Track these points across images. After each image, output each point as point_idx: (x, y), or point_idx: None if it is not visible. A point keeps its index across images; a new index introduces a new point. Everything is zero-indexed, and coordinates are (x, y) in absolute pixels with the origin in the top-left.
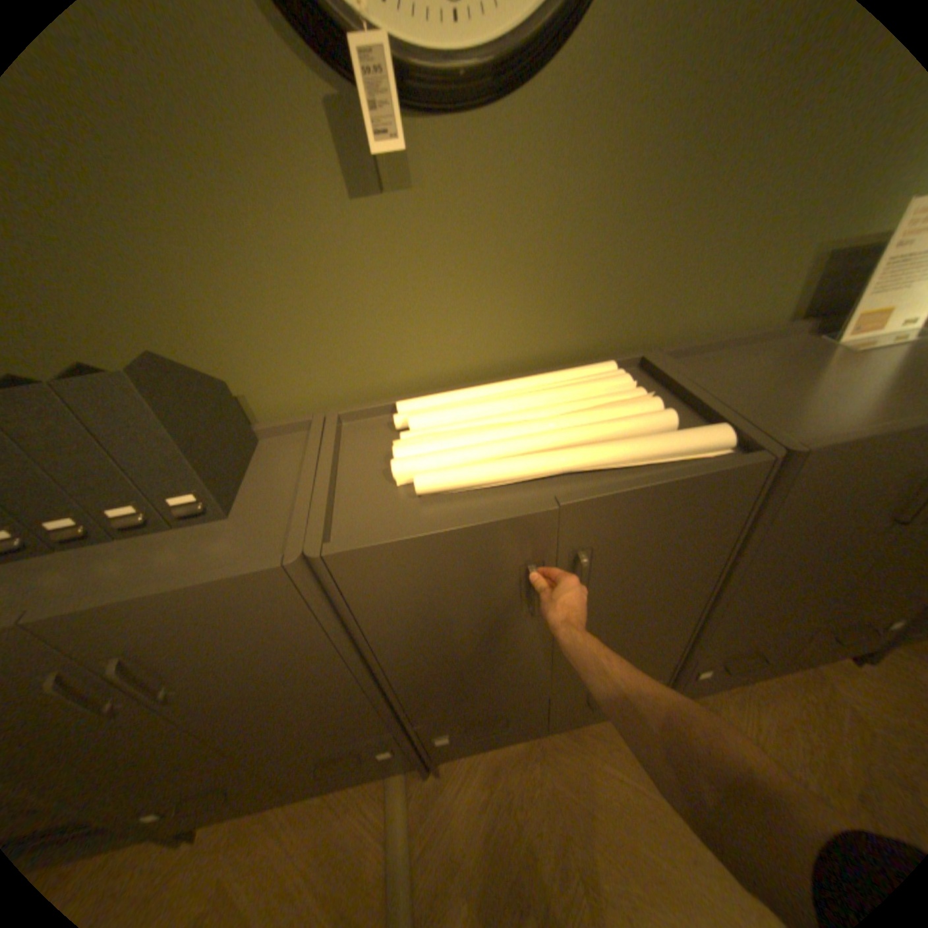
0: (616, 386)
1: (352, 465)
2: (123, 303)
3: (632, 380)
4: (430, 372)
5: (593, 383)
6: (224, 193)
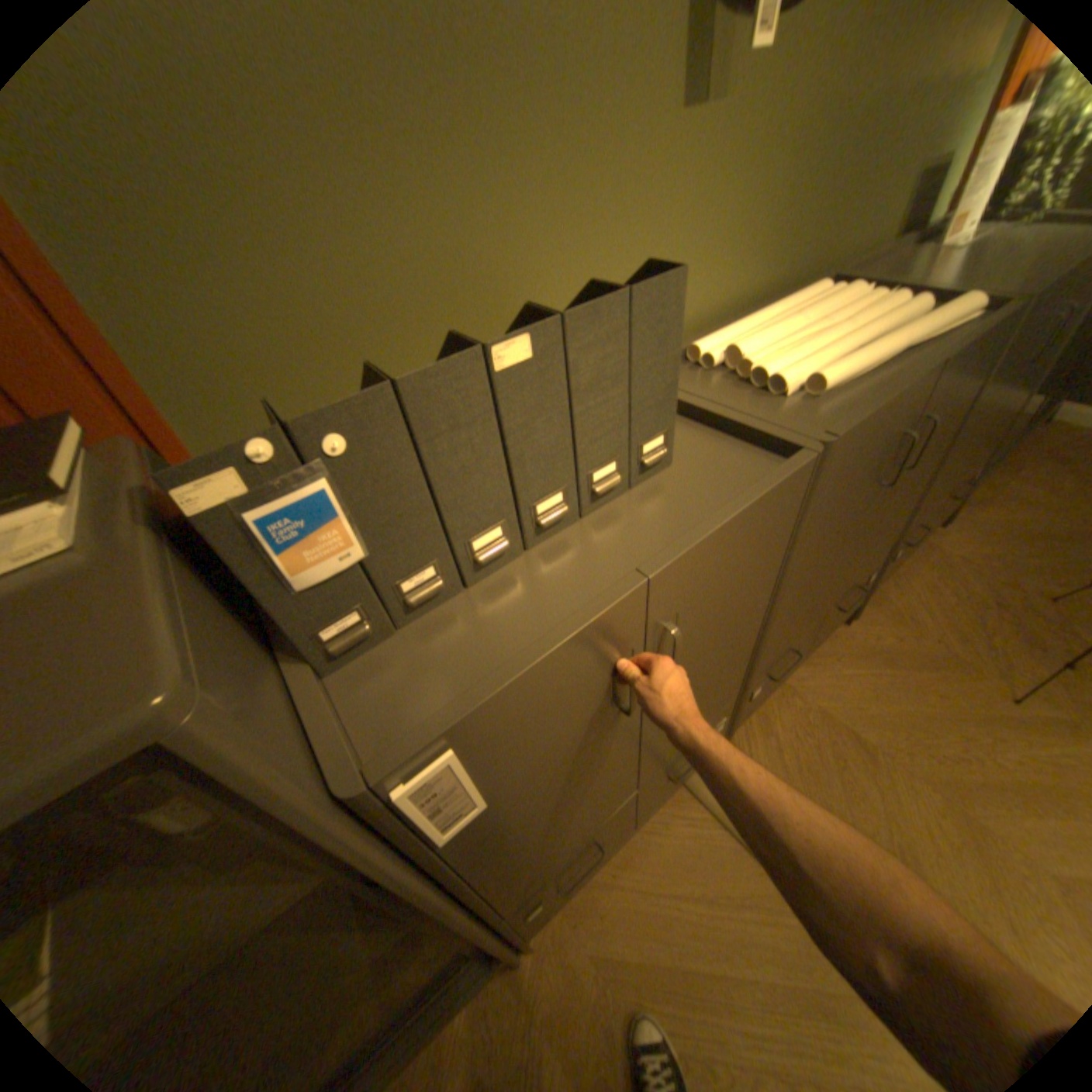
0: (864, 290)
1: (713, 401)
2: (470, 245)
3: (870, 284)
4: (695, 314)
5: (846, 291)
6: (592, 94)
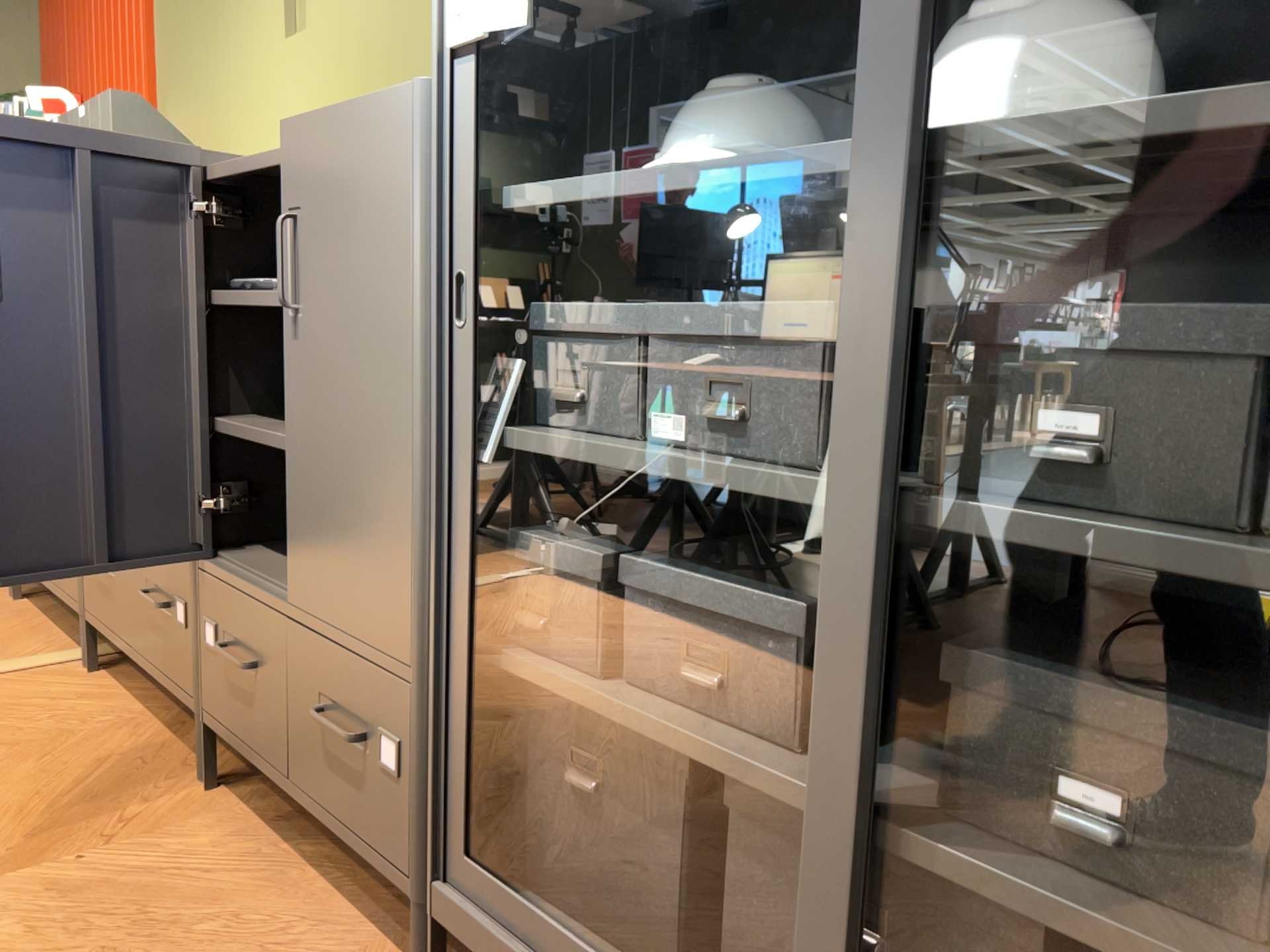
0: None
1: None
2: (216, 112)
3: None
4: None
5: None
6: (251, 43)
